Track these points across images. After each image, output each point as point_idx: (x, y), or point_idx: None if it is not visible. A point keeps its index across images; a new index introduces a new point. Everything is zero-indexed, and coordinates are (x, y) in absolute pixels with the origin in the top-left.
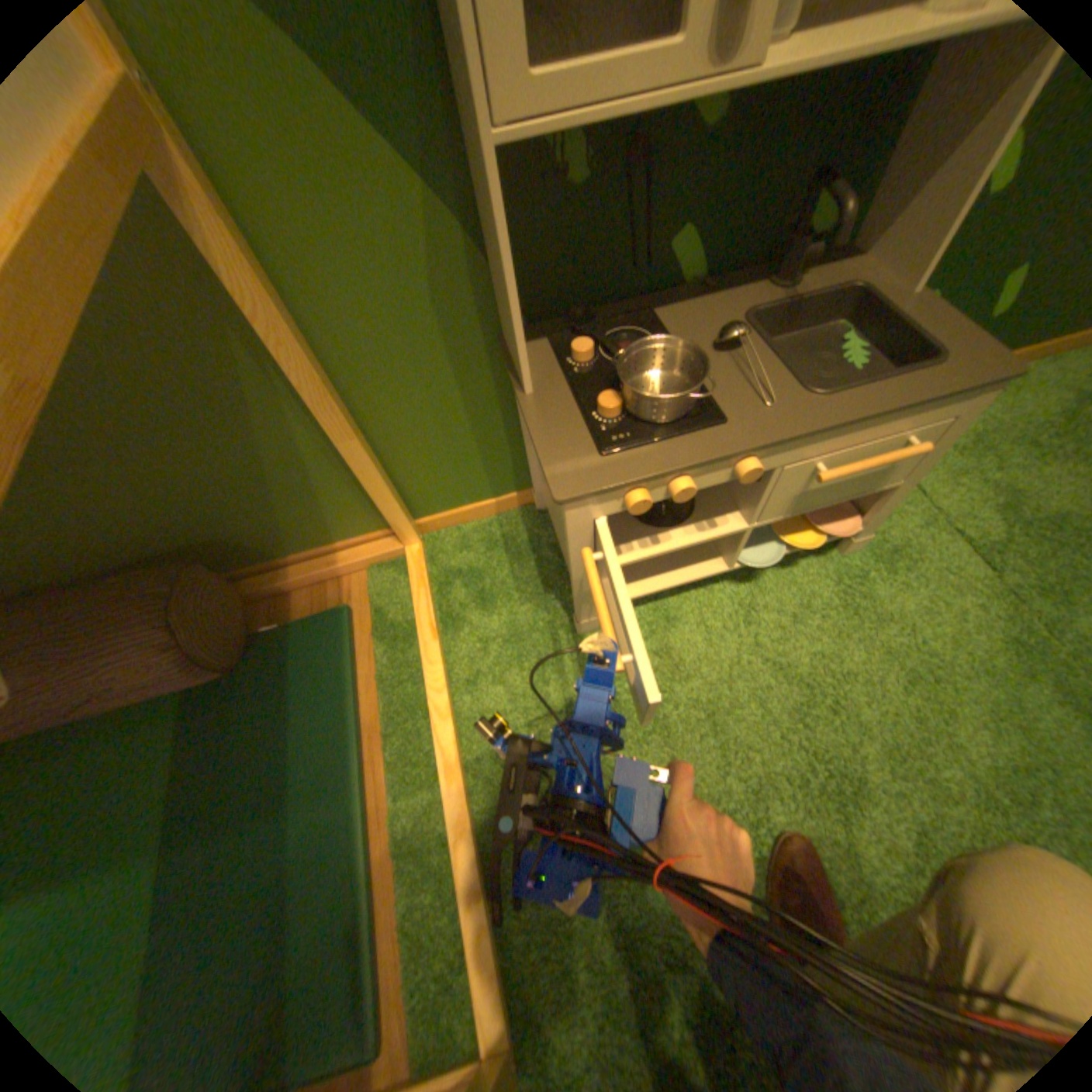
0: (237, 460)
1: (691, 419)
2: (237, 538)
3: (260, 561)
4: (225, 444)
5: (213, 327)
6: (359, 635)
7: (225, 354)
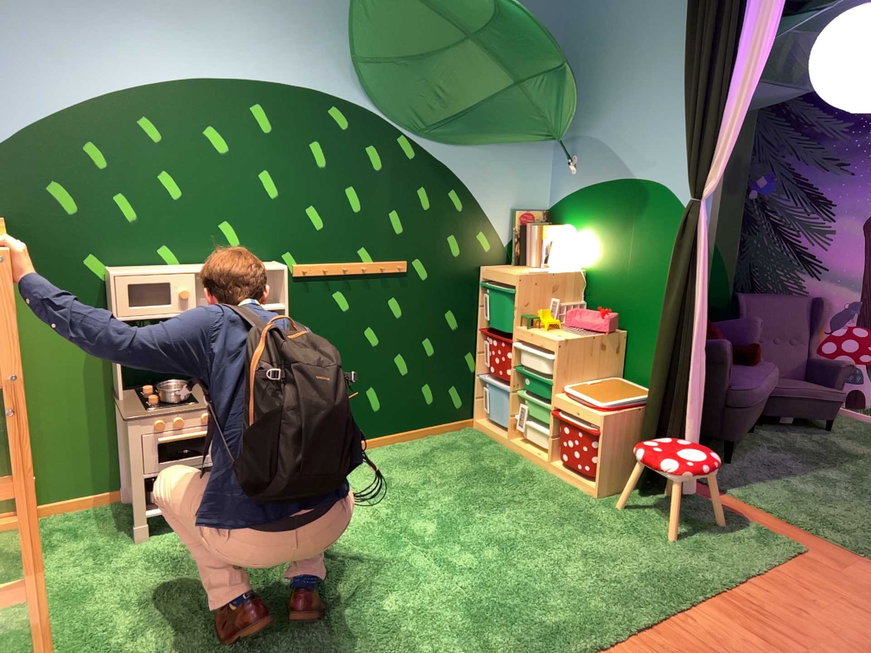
0: None
1: (191, 402)
2: None
3: None
4: None
5: None
6: None
7: None
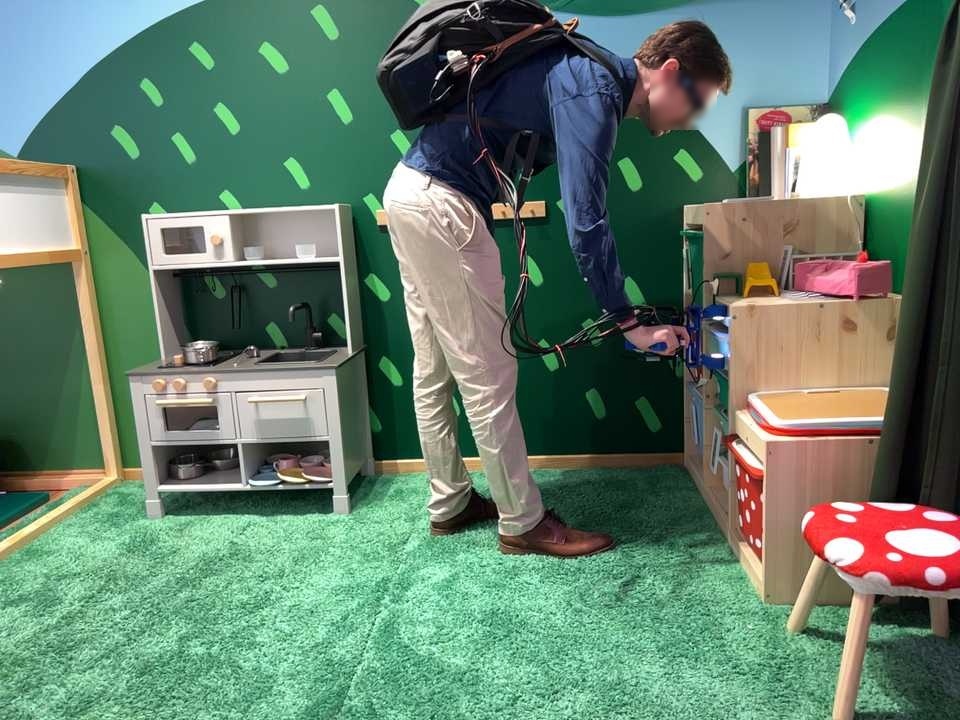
0: (50, 390)
1: (202, 367)
2: (26, 444)
3: (27, 469)
4: (50, 379)
5: (71, 324)
6: (39, 508)
7: (70, 336)
